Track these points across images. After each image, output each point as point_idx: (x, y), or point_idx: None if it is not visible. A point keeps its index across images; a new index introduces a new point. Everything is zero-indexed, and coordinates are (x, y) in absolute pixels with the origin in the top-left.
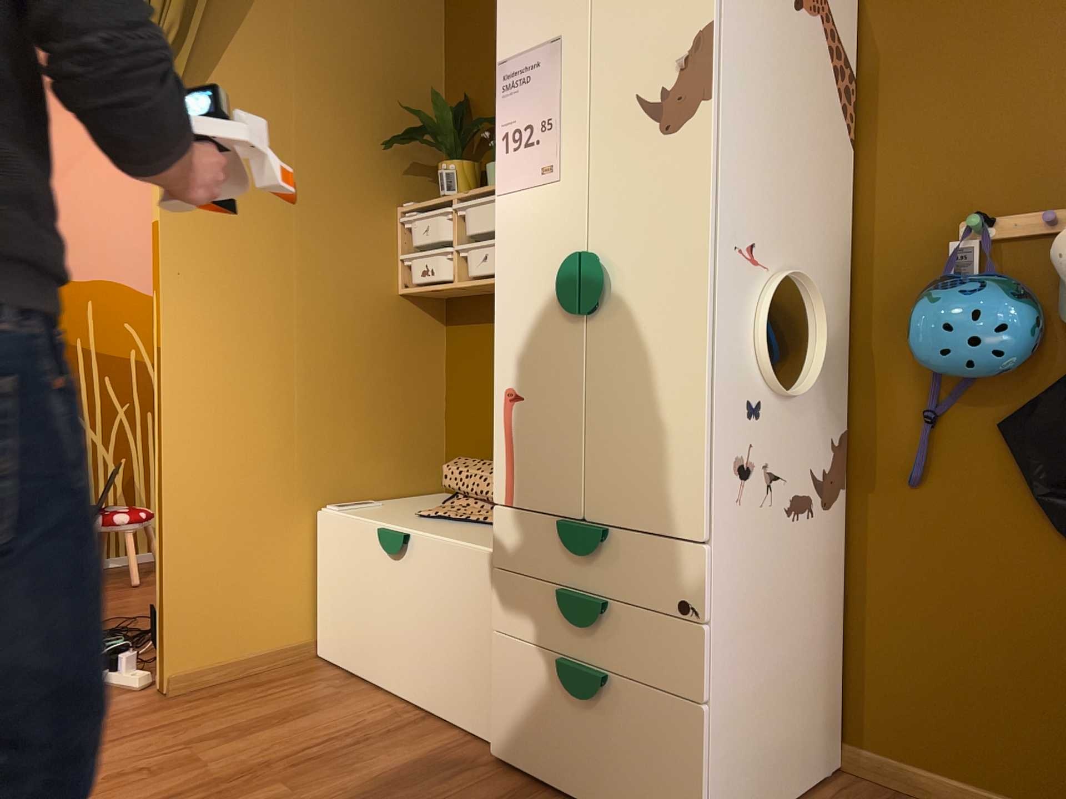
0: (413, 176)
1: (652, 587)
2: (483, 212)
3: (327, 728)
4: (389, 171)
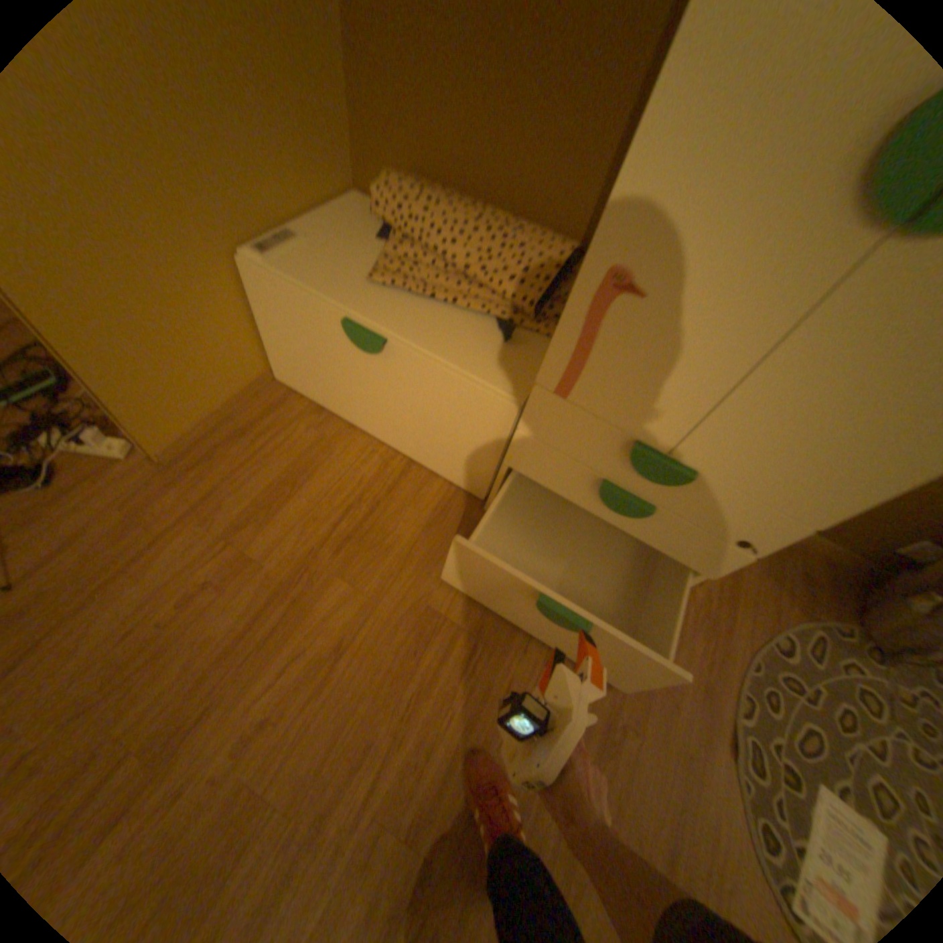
0: None
1: (718, 522)
2: None
3: (338, 490)
4: None
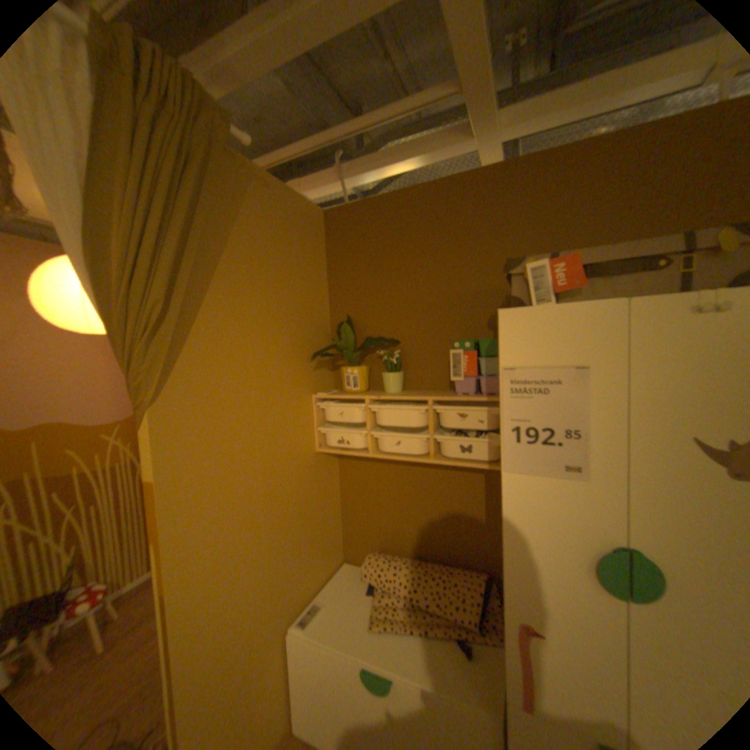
0: (318, 370)
1: None
2: (395, 412)
3: None
4: (306, 371)
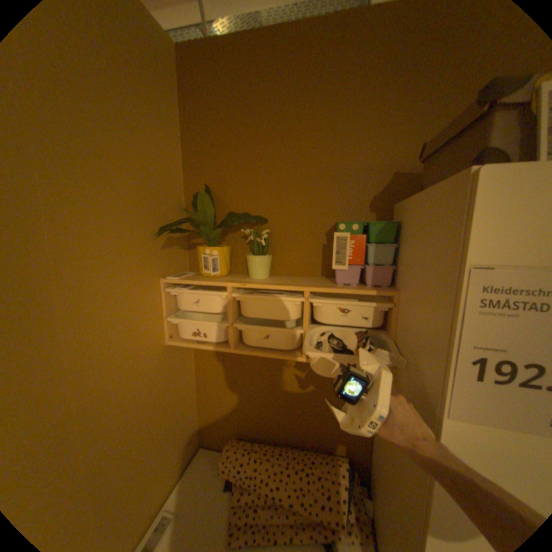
0: (168, 248)
1: None
2: (263, 303)
3: None
4: (151, 249)
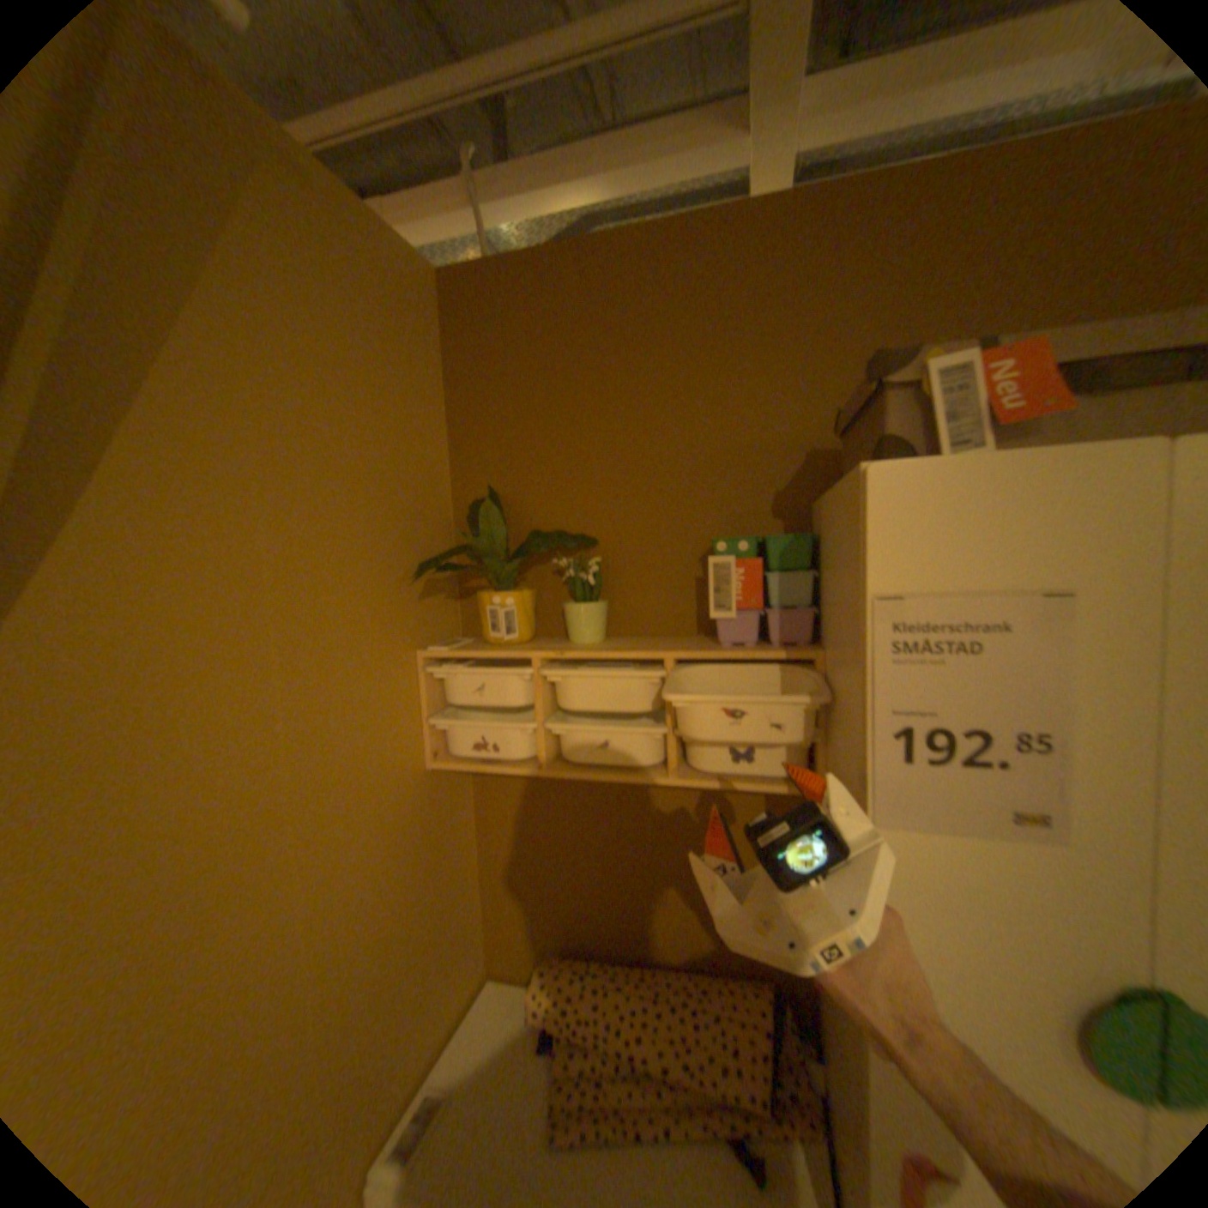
0: (429, 598)
1: None
2: (595, 683)
3: None
4: (403, 601)
